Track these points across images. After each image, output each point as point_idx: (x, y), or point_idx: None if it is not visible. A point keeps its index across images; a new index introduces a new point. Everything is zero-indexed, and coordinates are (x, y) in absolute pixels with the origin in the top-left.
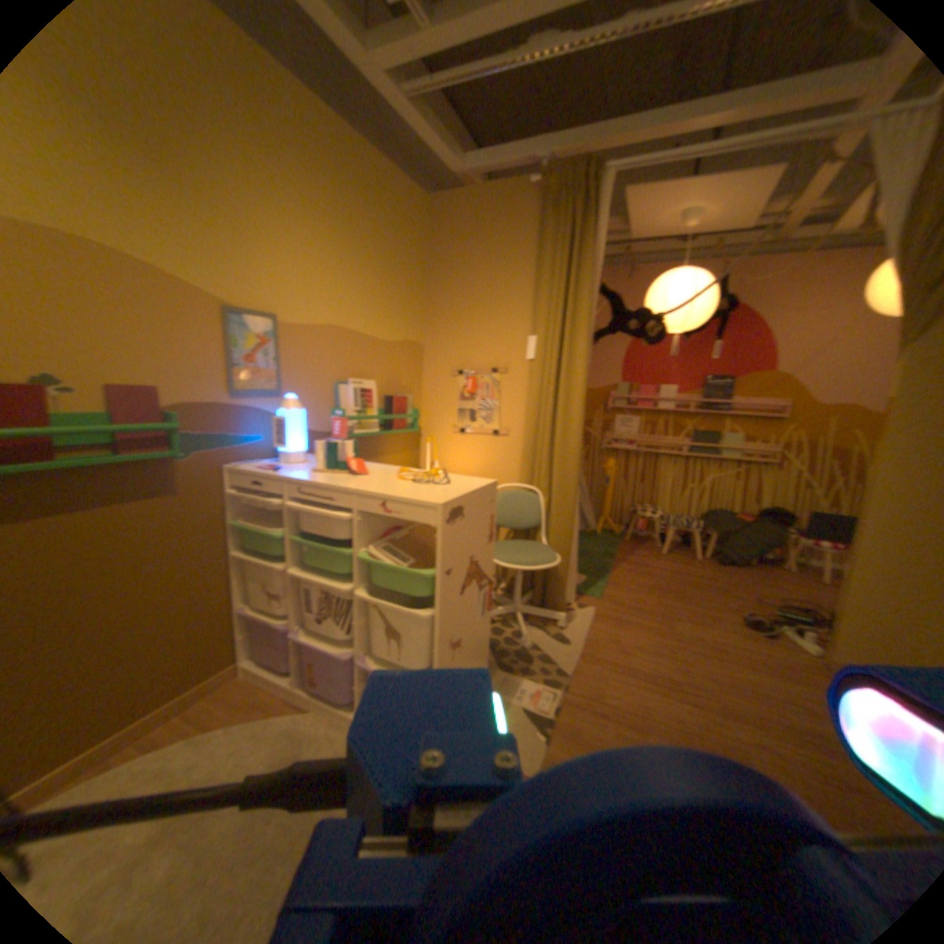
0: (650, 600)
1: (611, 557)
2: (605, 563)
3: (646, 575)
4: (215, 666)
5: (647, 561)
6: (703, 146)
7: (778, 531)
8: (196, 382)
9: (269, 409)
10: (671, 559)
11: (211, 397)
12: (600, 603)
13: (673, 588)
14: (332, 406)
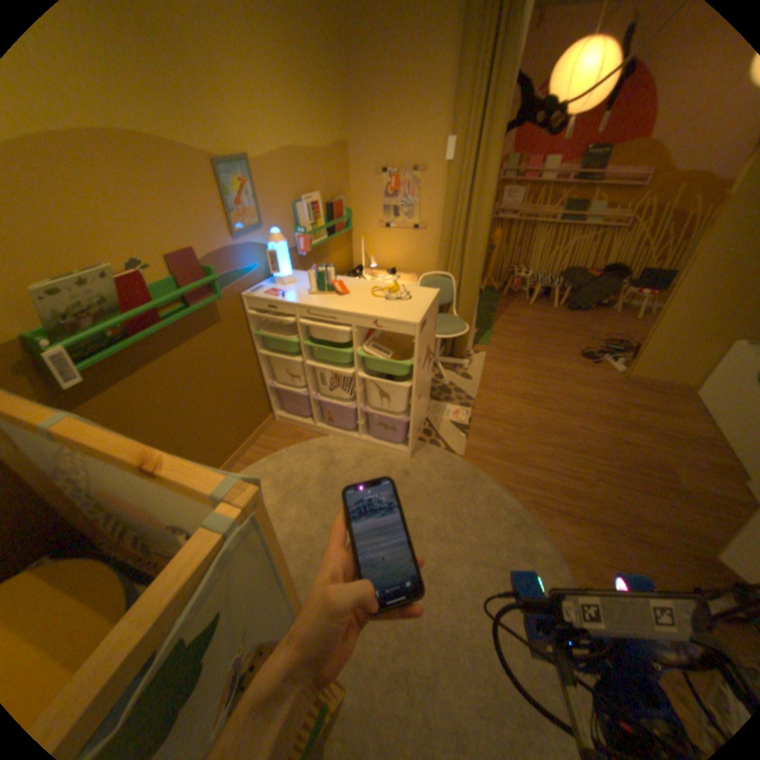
0: (520, 343)
1: (493, 311)
2: (489, 316)
3: (517, 324)
4: (262, 416)
5: (518, 312)
6: None
7: (615, 282)
8: (211, 234)
9: (256, 241)
10: (535, 308)
11: (221, 243)
12: (488, 348)
13: (536, 332)
14: (293, 225)
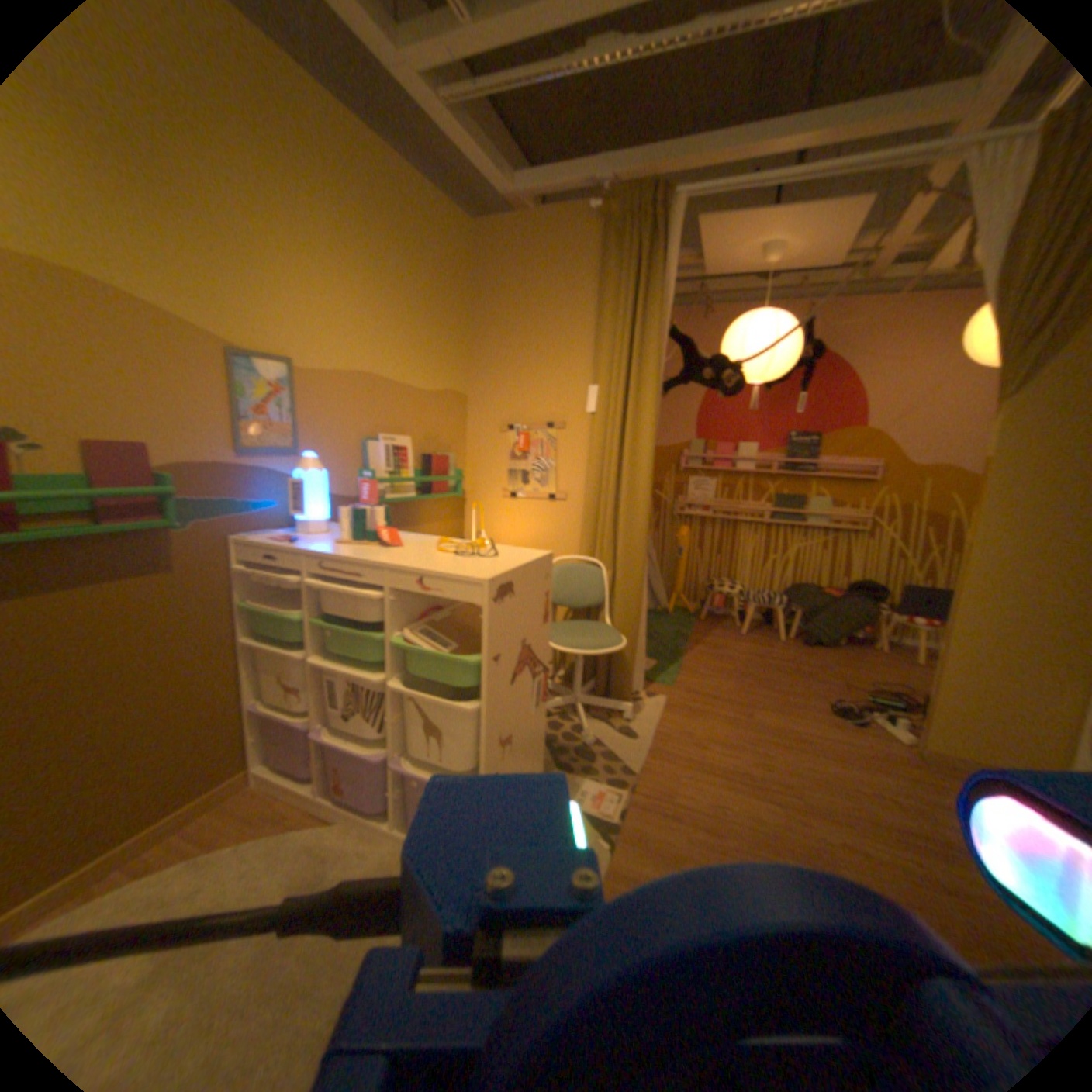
0: (727, 687)
1: (684, 638)
2: (678, 645)
3: (723, 659)
4: (221, 772)
5: (725, 643)
6: (785, 171)
7: (869, 607)
8: (195, 438)
9: (283, 470)
10: (751, 640)
11: (213, 455)
12: (672, 691)
13: (754, 673)
14: (360, 466)
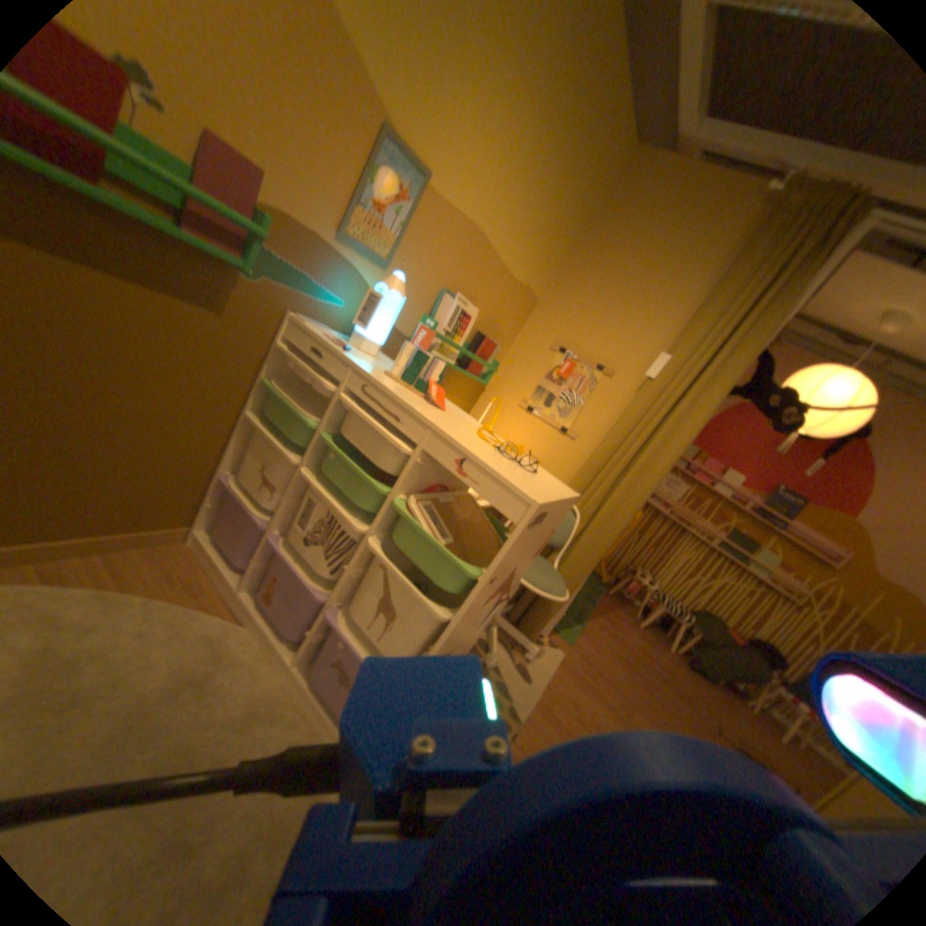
0: (618, 675)
1: (593, 606)
2: (586, 610)
3: (620, 645)
4: (169, 522)
5: (624, 629)
6: None
7: (763, 671)
8: (314, 200)
9: (368, 279)
10: (646, 639)
11: (319, 226)
12: (571, 653)
13: (642, 674)
14: (428, 315)
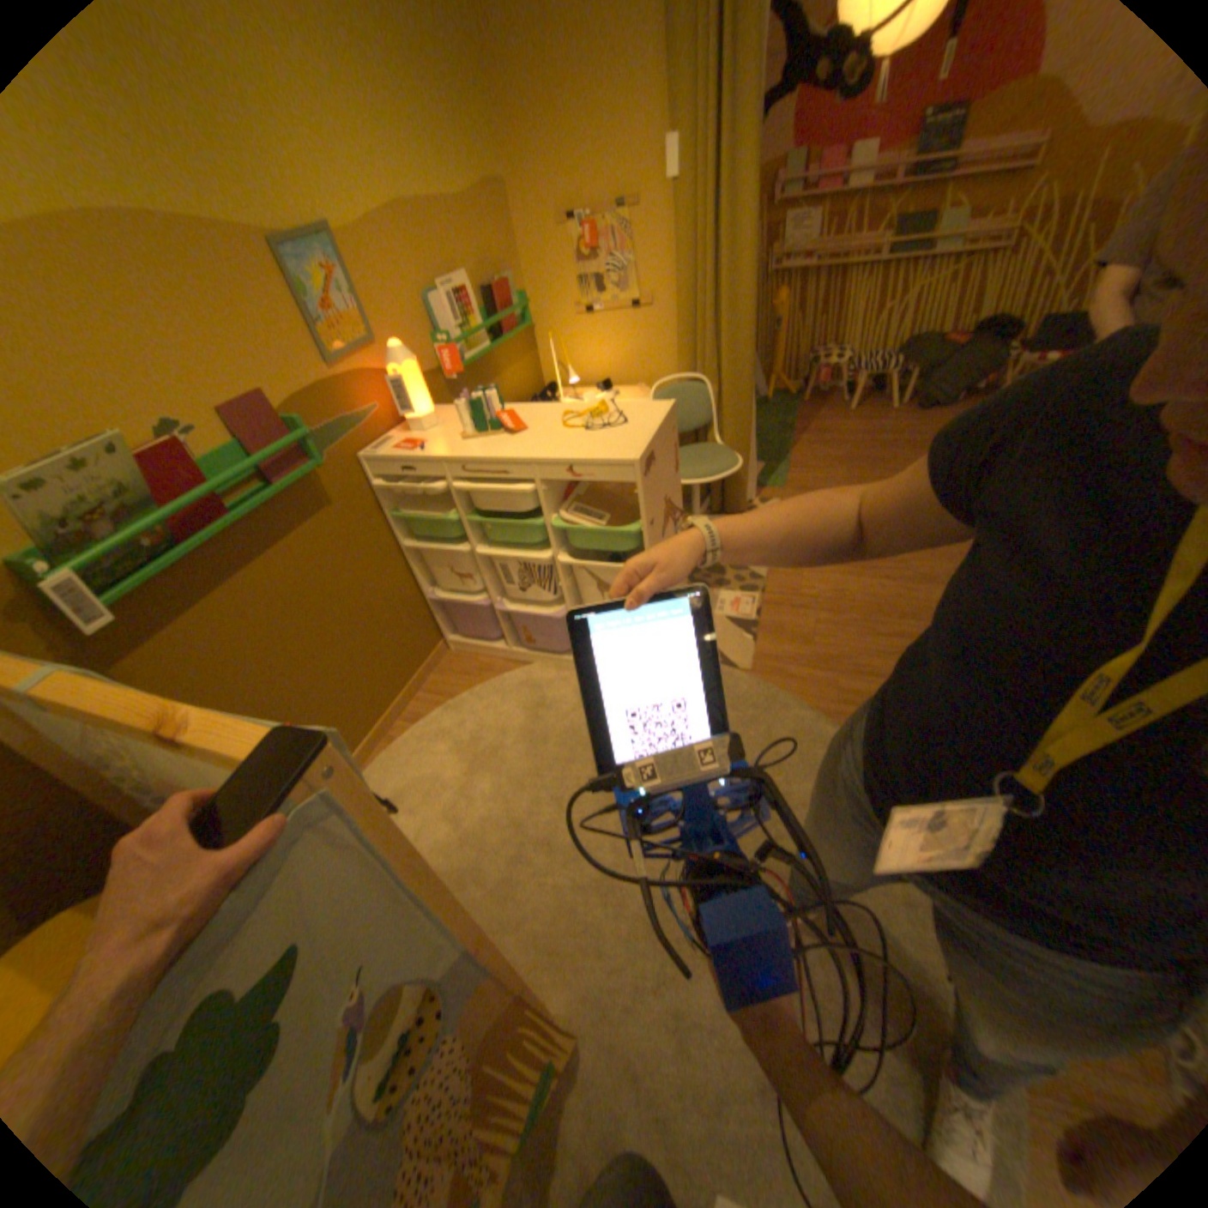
0: (838, 475)
1: (789, 429)
2: (783, 439)
3: (832, 444)
4: (427, 644)
5: (832, 425)
6: None
7: (996, 349)
8: (289, 362)
9: (369, 365)
10: (860, 415)
11: (309, 374)
12: (783, 491)
13: (864, 454)
14: (429, 329)
